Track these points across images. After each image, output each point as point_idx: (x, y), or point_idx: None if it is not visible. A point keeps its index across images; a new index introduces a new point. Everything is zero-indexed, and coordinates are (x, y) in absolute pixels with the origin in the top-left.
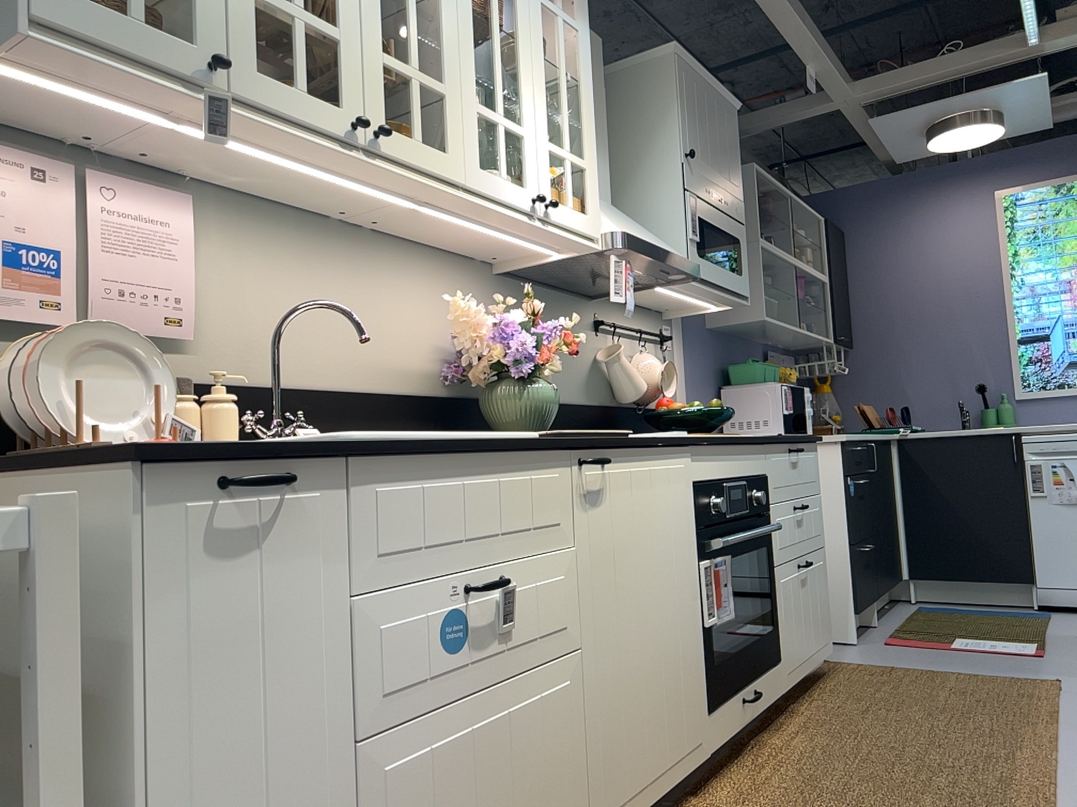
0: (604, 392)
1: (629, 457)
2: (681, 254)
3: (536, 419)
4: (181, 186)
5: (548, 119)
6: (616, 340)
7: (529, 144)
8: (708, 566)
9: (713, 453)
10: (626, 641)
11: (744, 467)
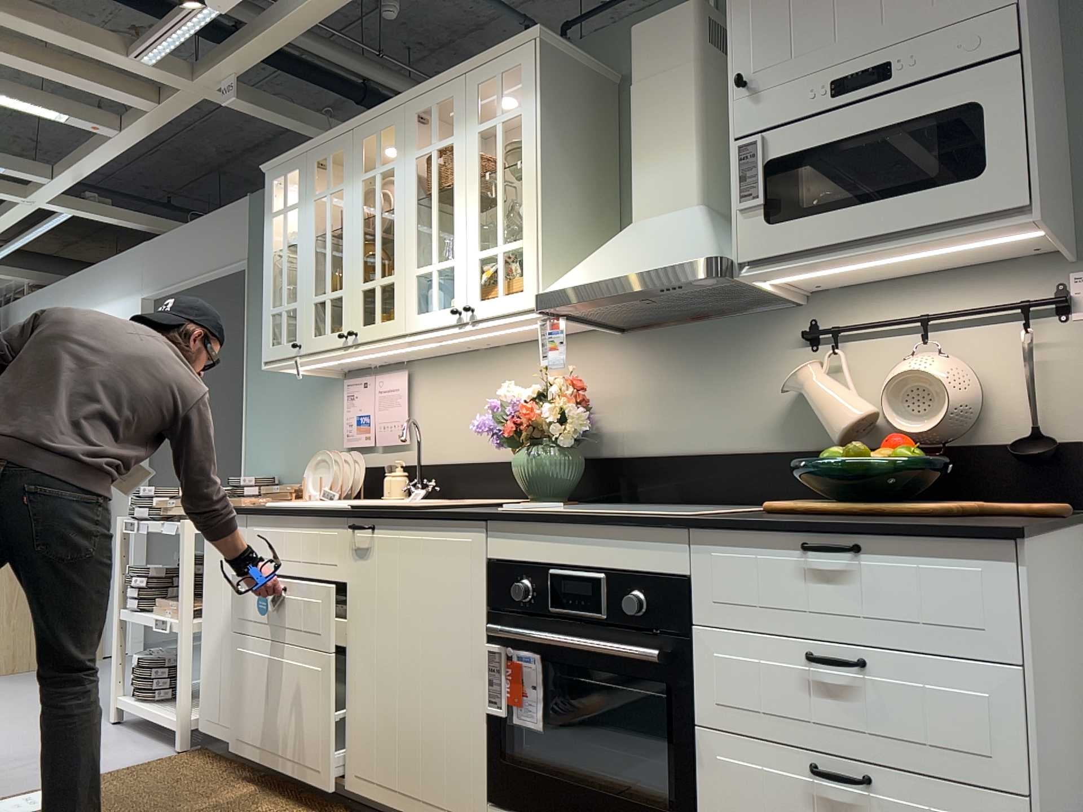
0: (821, 429)
1: (397, 526)
2: (689, 253)
3: (531, 483)
4: (408, 365)
5: (477, 231)
6: (842, 349)
7: (457, 267)
8: (495, 651)
9: (526, 532)
10: (380, 666)
11: (608, 556)
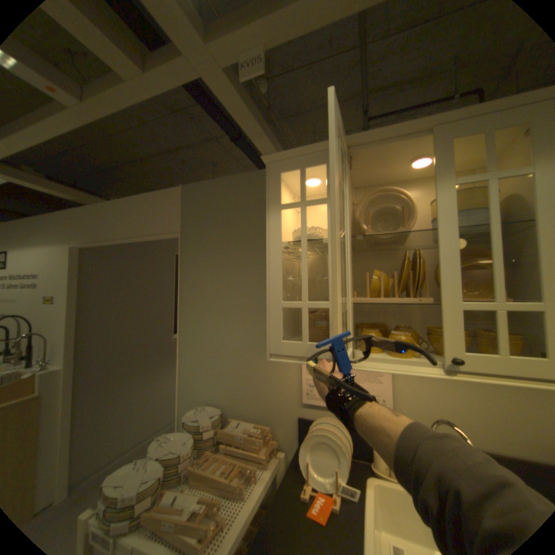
0: None
1: None
2: None
3: None
4: None
5: None
6: None
7: None
8: None
9: None
10: None
11: None
